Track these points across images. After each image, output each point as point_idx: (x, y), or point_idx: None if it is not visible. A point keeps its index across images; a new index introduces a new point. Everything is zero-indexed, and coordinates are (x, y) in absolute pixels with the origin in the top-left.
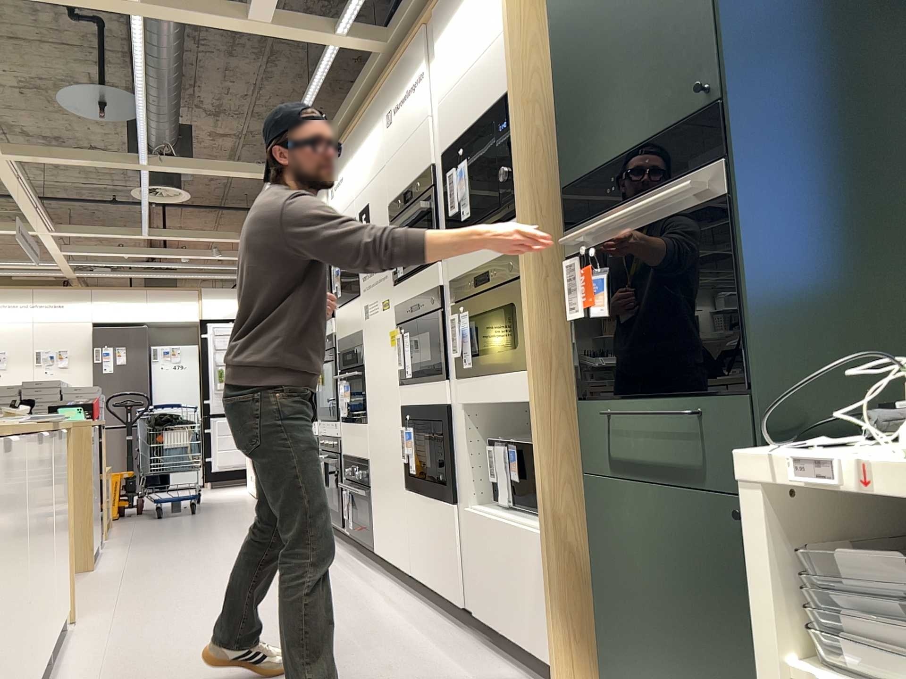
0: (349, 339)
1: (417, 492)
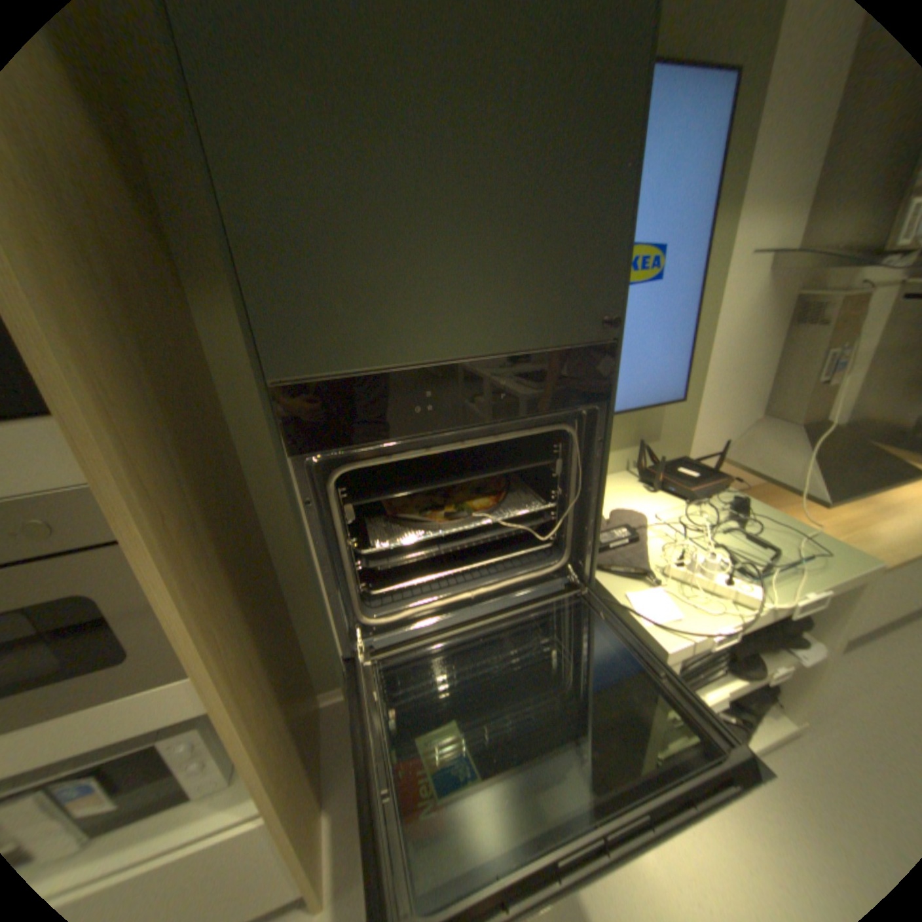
0: None
1: None
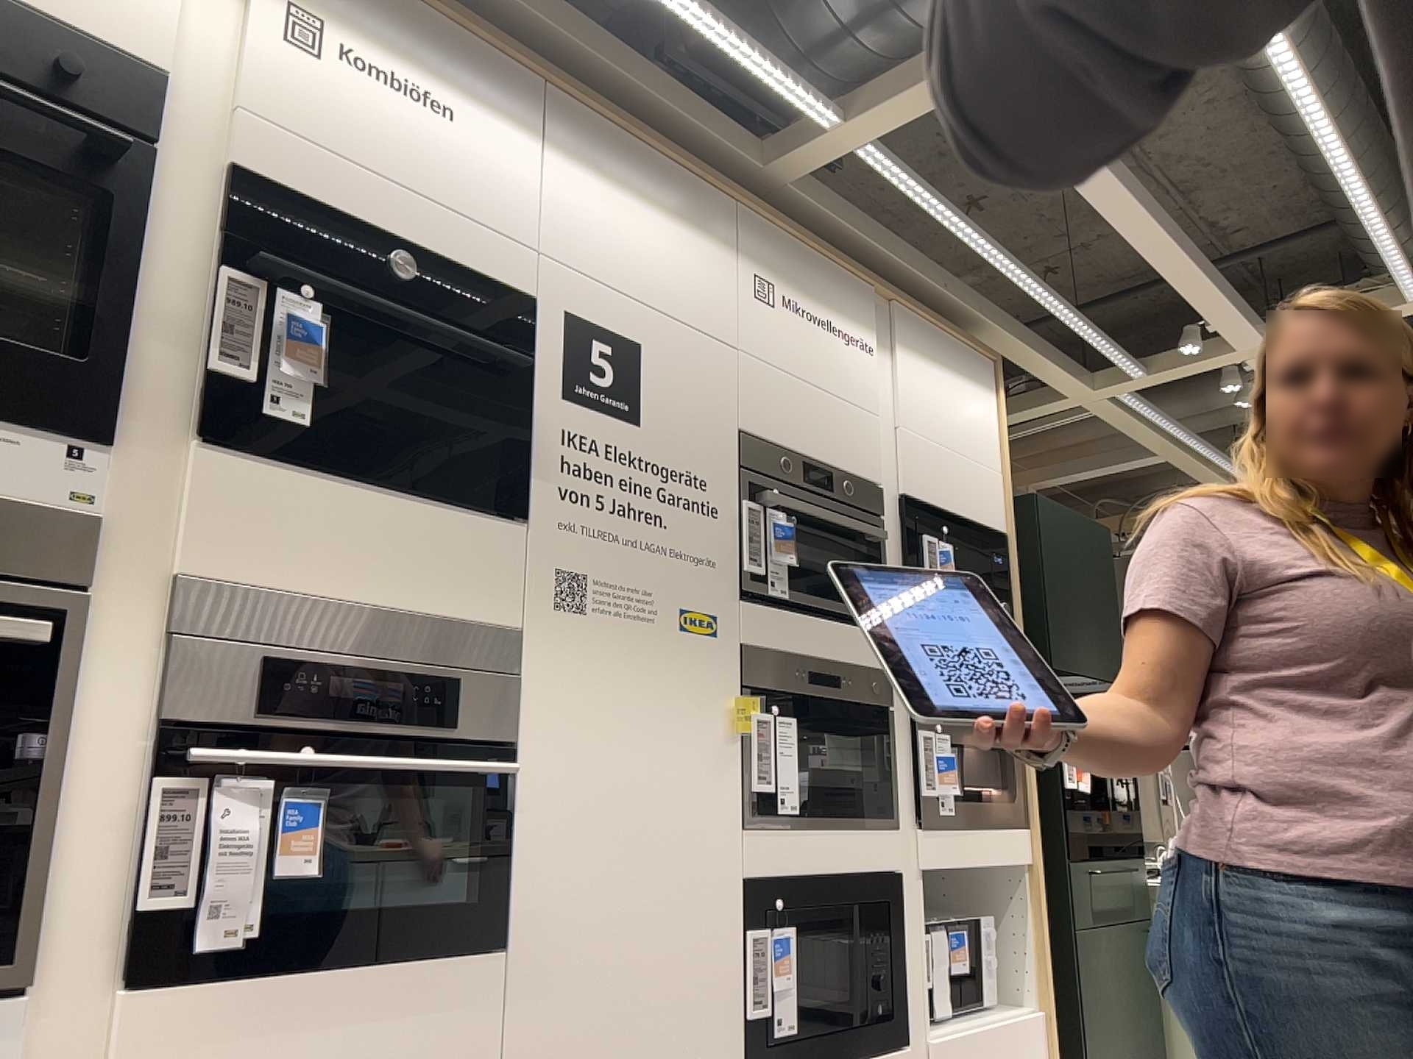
0: (383, 626)
1: None
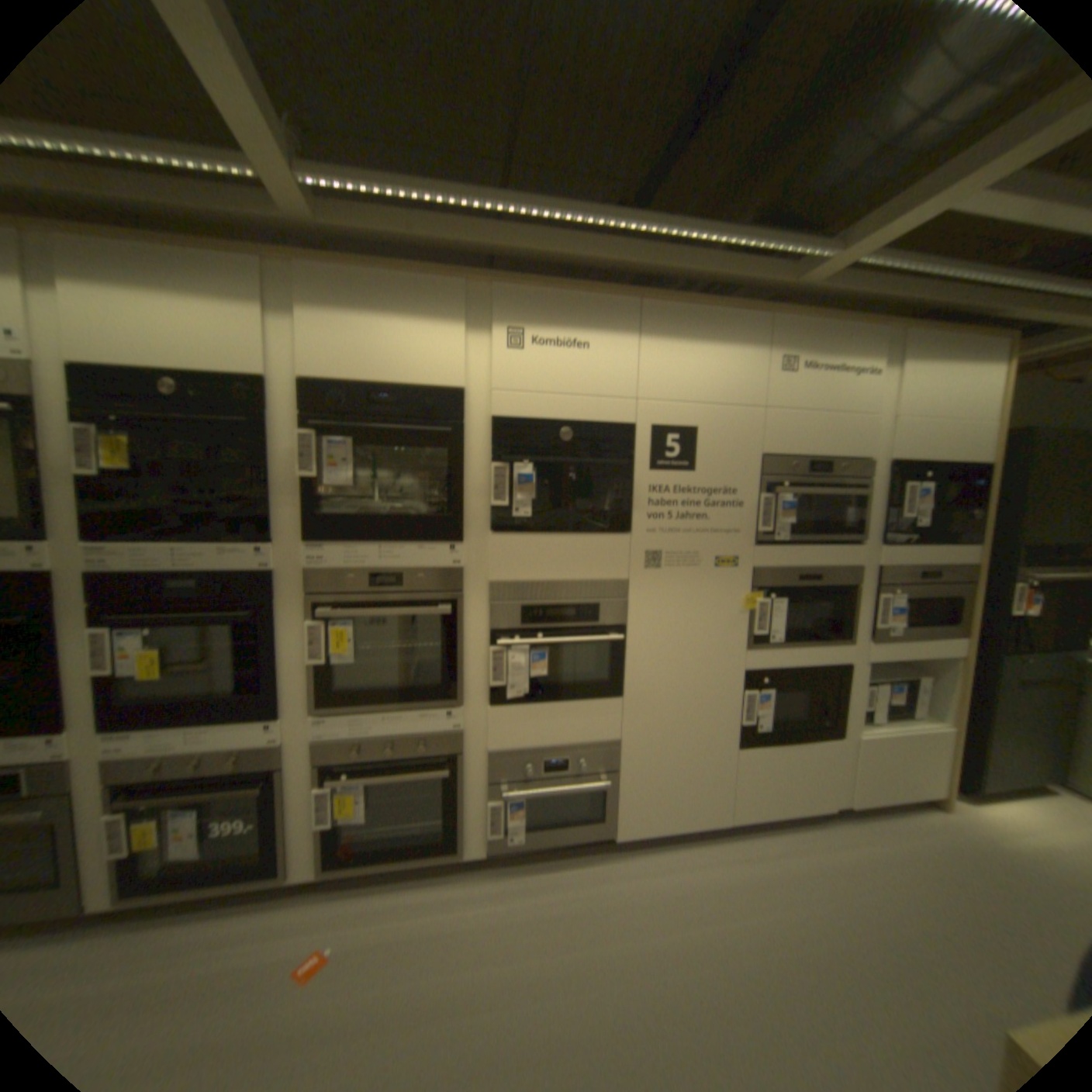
0: (566, 587)
1: (769, 745)
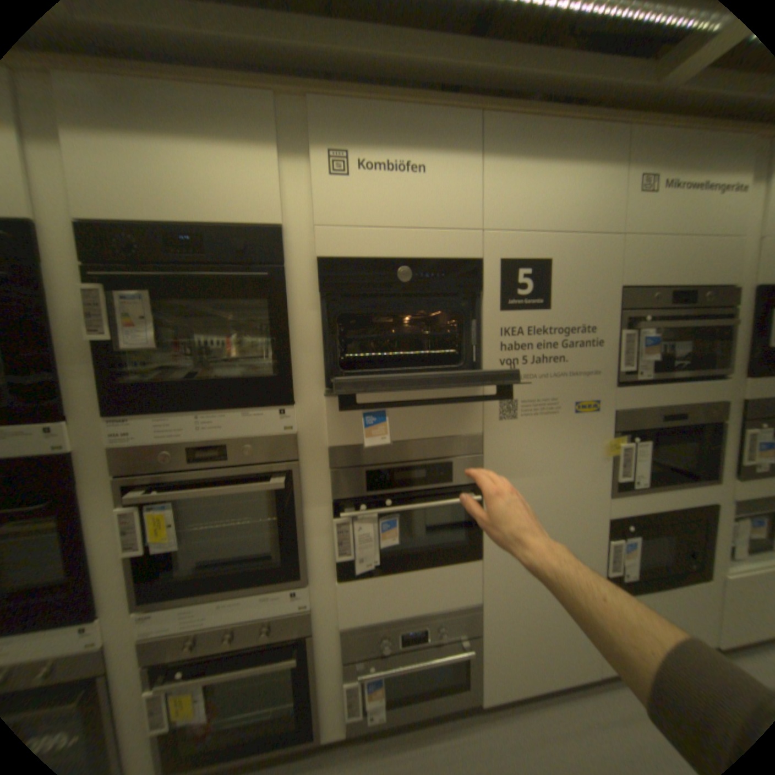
0: (415, 447)
1: (636, 594)
